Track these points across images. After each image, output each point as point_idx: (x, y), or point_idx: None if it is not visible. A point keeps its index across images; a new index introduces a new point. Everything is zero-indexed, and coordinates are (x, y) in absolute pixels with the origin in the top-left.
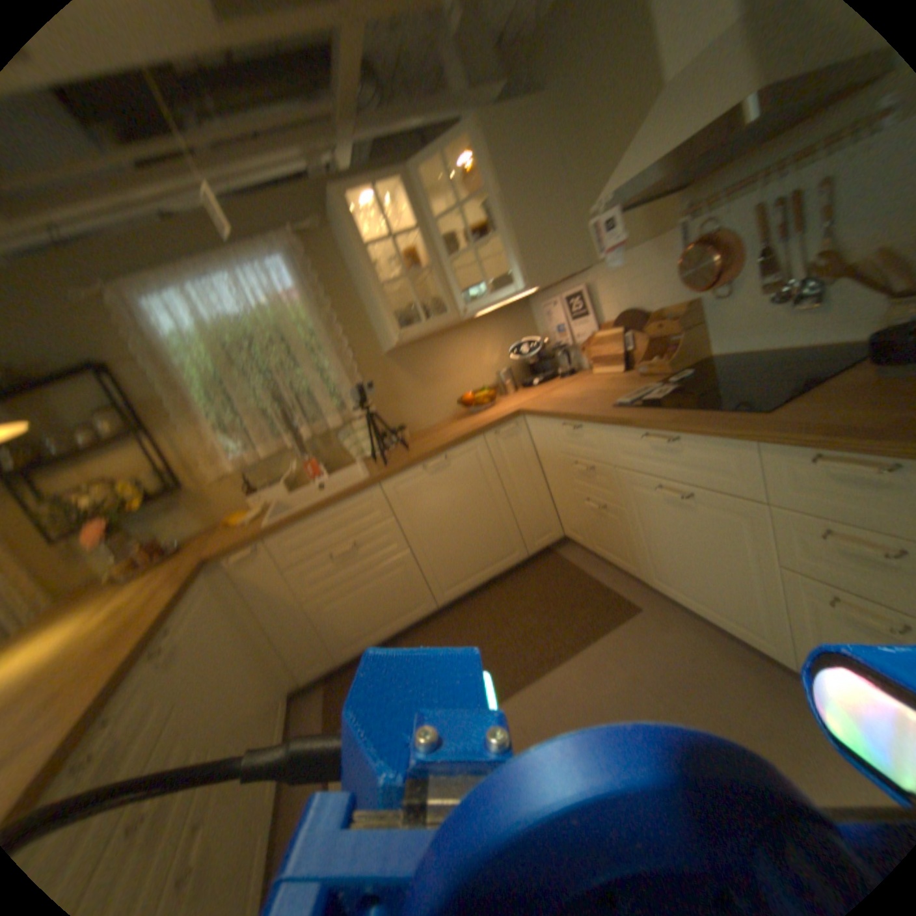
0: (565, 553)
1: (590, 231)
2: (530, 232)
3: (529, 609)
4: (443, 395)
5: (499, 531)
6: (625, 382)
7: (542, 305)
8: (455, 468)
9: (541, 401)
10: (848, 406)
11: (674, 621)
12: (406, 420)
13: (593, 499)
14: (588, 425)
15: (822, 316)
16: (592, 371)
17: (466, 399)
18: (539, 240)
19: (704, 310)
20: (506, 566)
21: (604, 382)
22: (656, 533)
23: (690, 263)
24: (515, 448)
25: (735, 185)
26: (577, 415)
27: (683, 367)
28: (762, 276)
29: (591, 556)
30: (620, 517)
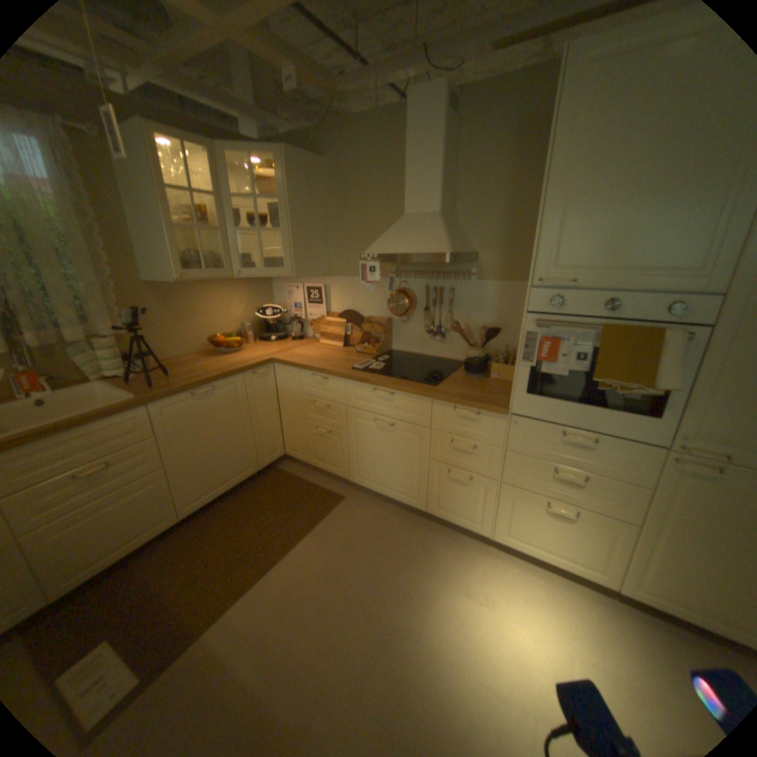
0: (285, 468)
1: (333, 256)
2: (300, 241)
3: (266, 510)
4: (192, 334)
5: (242, 452)
6: (348, 355)
7: (284, 287)
8: (218, 399)
9: (290, 356)
10: (461, 388)
11: (364, 500)
12: (151, 350)
13: (322, 427)
14: (333, 379)
15: (440, 345)
16: (317, 342)
17: (219, 342)
18: (304, 249)
19: (392, 325)
20: (242, 481)
21: (333, 352)
22: (364, 447)
23: (393, 301)
24: (264, 388)
25: (417, 273)
26: (328, 372)
27: (380, 354)
28: (423, 320)
29: (304, 468)
30: (340, 439)
